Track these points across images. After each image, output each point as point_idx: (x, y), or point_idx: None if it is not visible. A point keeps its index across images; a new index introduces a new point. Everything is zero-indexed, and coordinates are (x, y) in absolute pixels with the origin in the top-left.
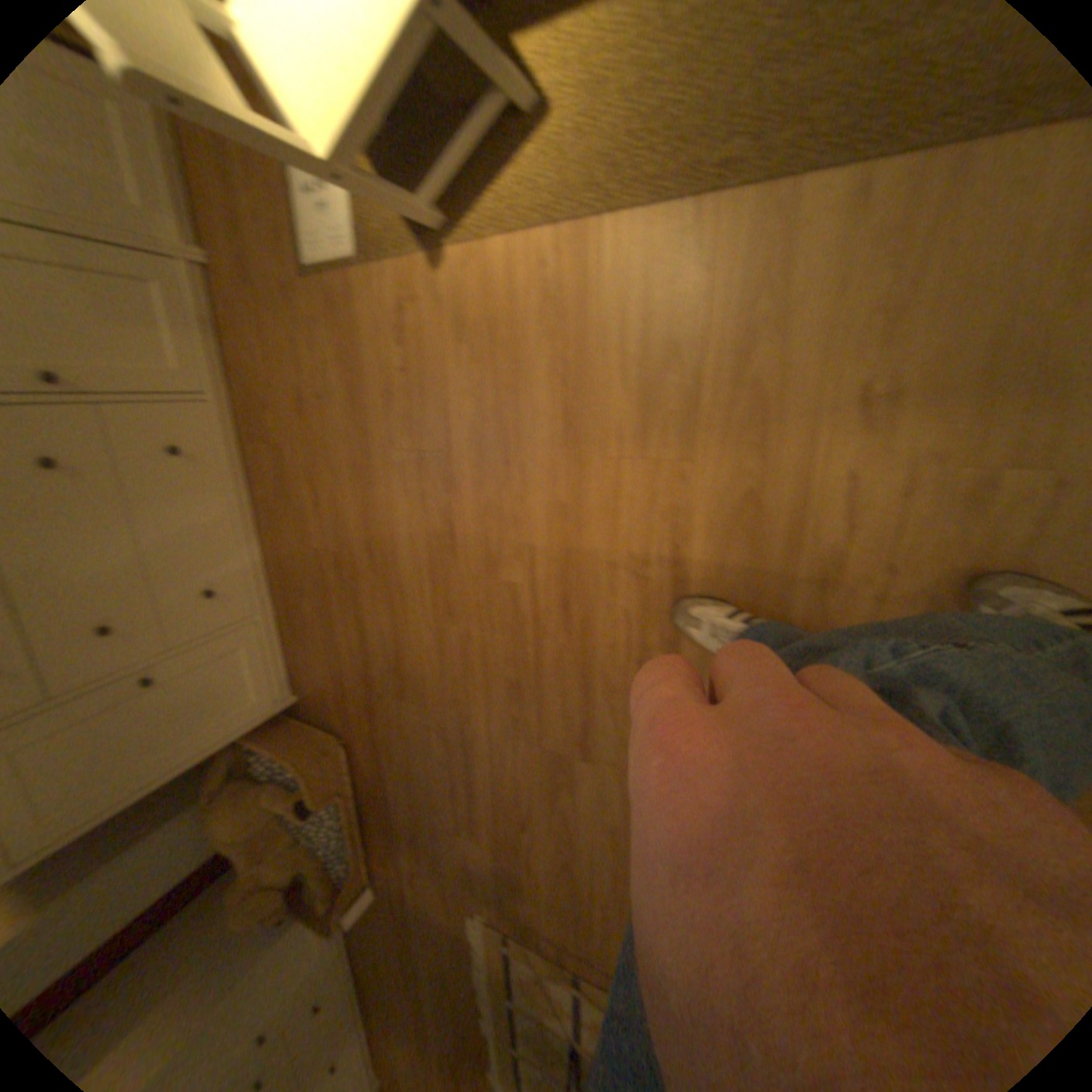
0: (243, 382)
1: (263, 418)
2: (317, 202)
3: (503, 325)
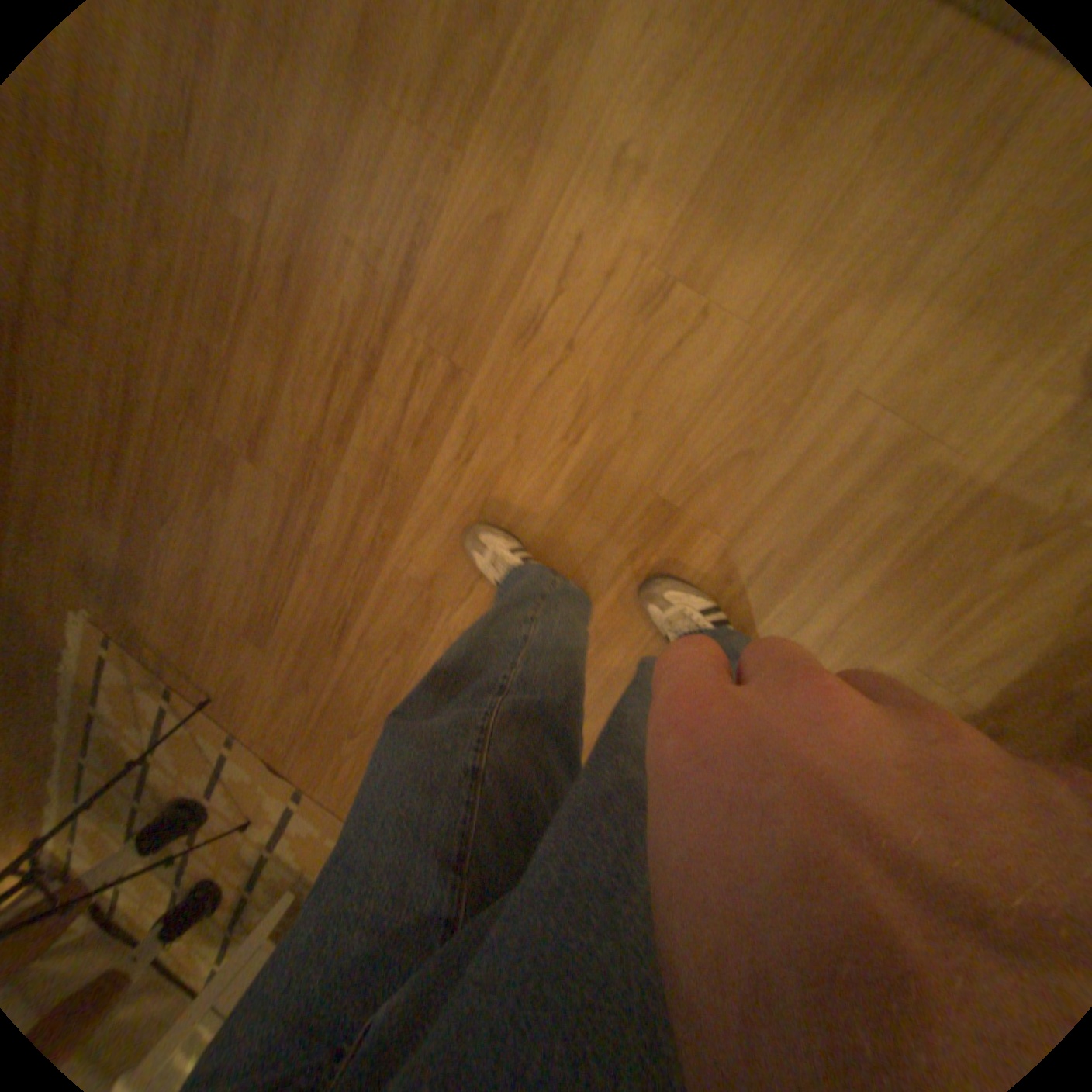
0: None
1: None
2: None
3: None
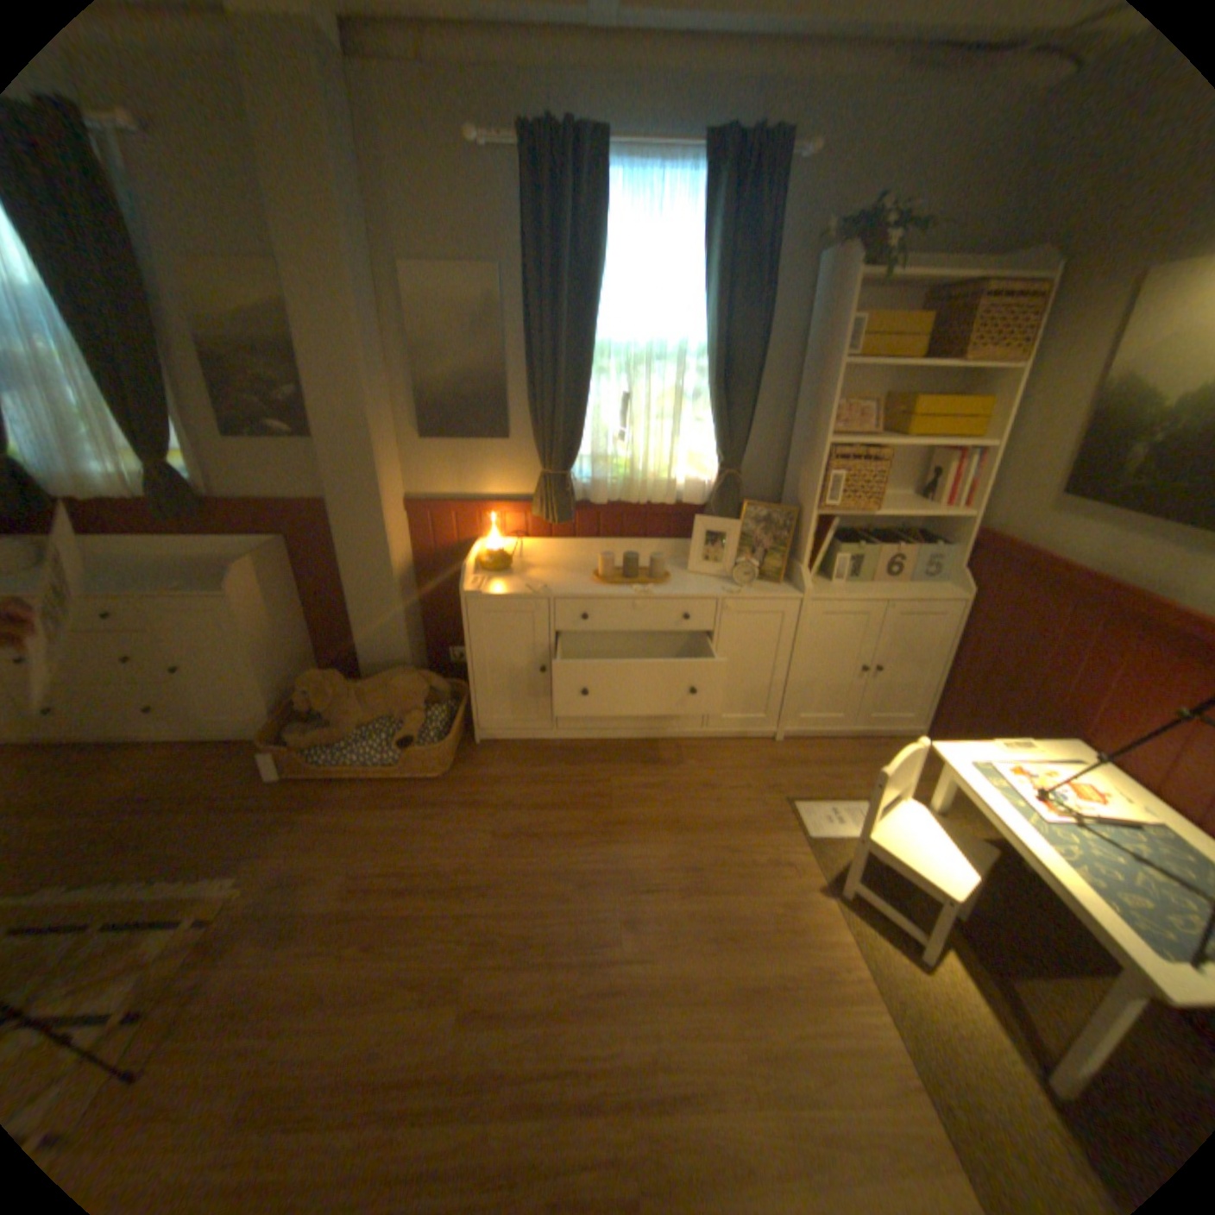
0: (712, 758)
1: (693, 766)
2: (829, 824)
3: (803, 949)
